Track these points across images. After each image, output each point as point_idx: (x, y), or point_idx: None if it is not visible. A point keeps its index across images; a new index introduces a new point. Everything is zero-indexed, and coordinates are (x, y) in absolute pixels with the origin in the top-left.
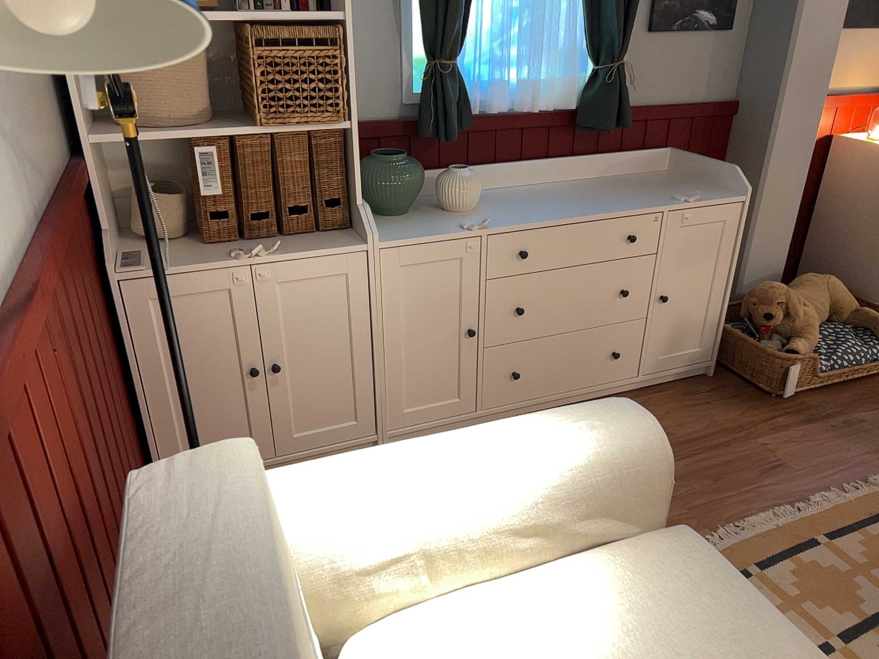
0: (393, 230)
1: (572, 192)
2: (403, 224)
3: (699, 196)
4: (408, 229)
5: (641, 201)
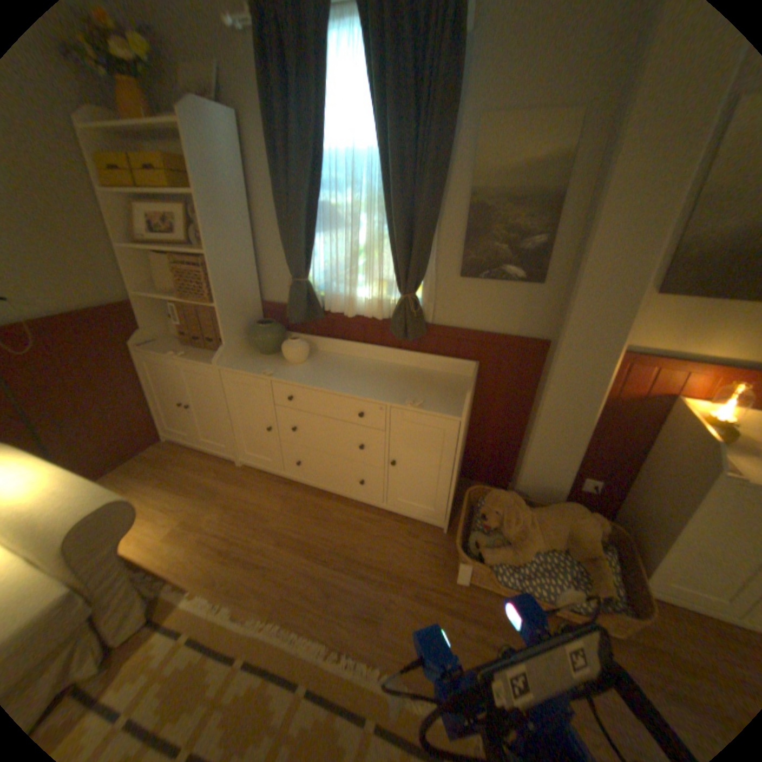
0: (241, 362)
1: (370, 372)
2: (254, 360)
3: (418, 404)
4: (248, 364)
5: (385, 393)
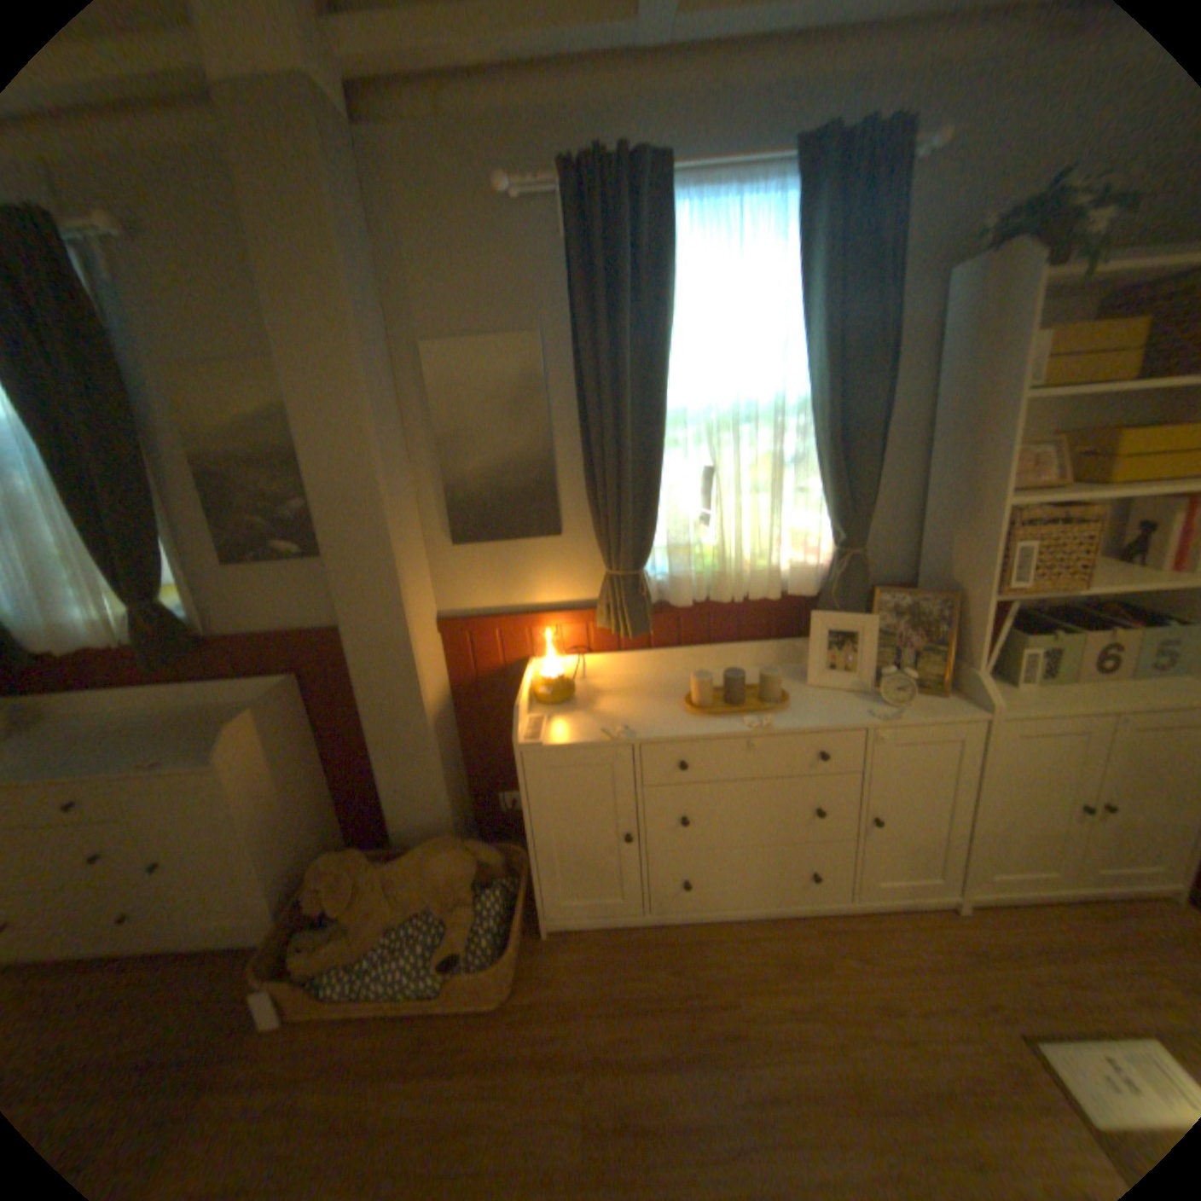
0: None
1: (117, 731)
2: None
3: (147, 765)
4: None
5: (111, 760)
